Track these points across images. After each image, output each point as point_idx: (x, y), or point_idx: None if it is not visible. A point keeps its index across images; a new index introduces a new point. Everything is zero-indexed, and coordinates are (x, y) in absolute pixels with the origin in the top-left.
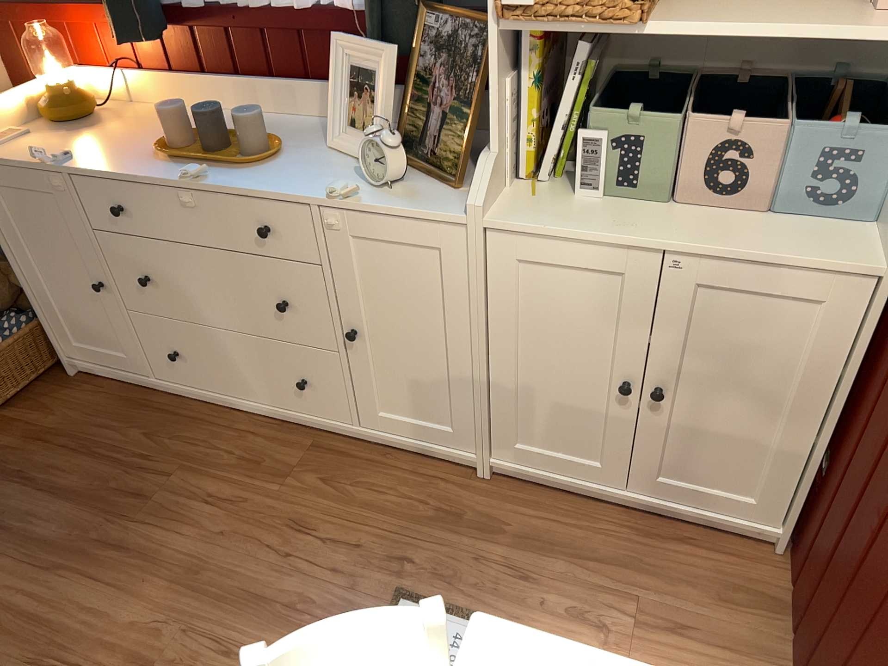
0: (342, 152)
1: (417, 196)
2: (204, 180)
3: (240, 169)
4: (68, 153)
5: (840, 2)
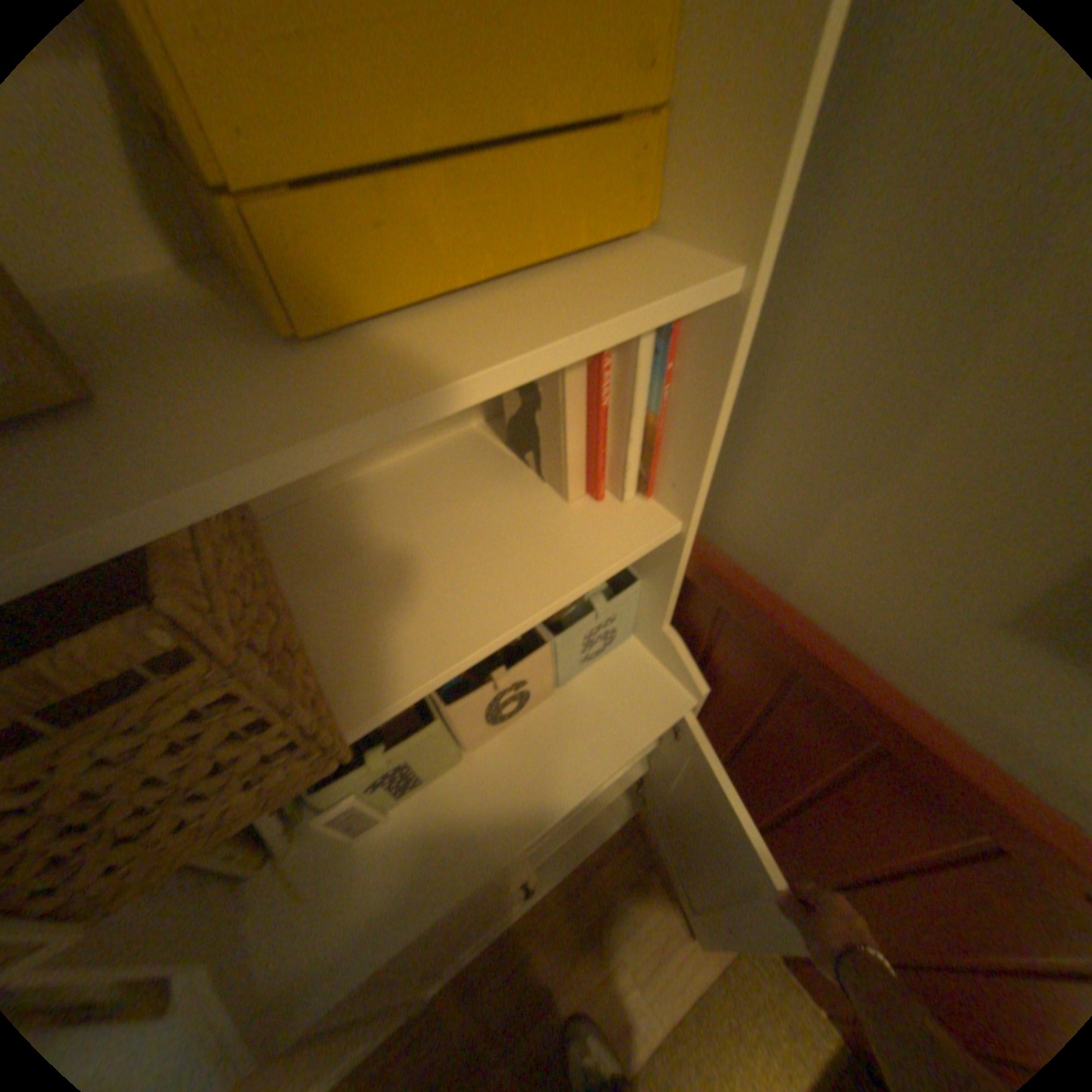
0: None
1: None
2: None
3: None
4: None
5: (510, 492)
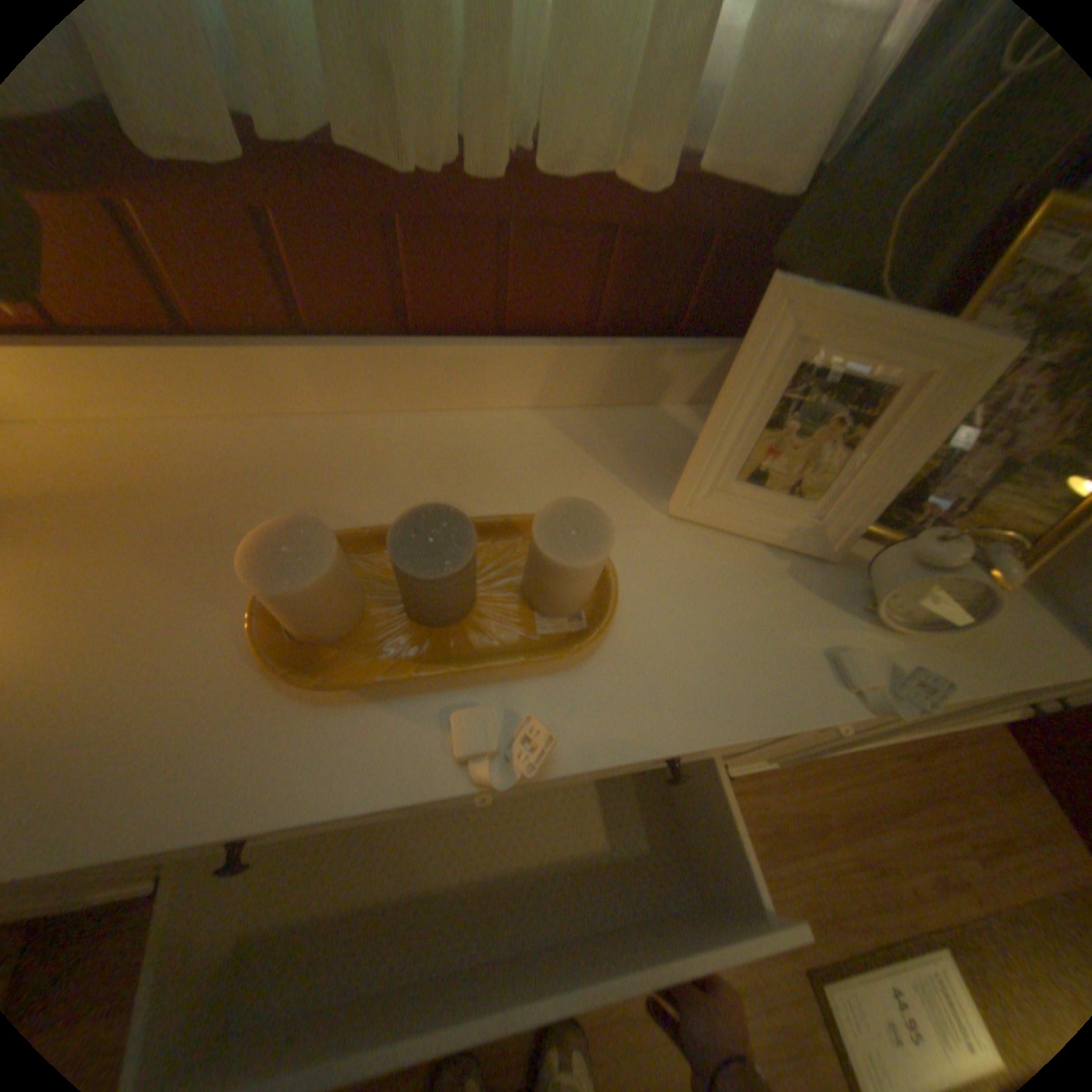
0: (711, 526)
1: (989, 641)
2: (547, 758)
3: (584, 670)
4: None
5: None
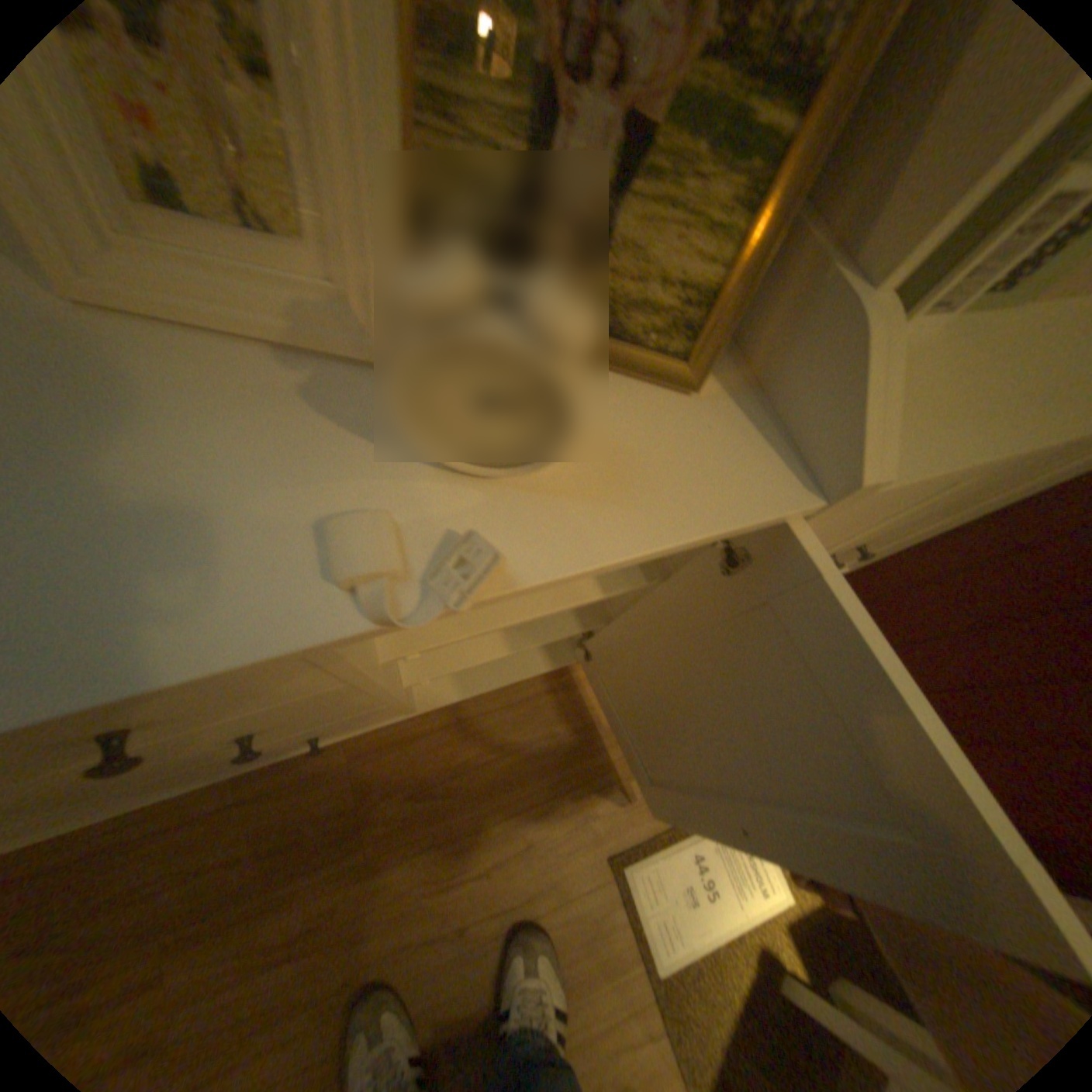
0: (168, 319)
1: (643, 477)
2: None
3: None
4: None
5: None
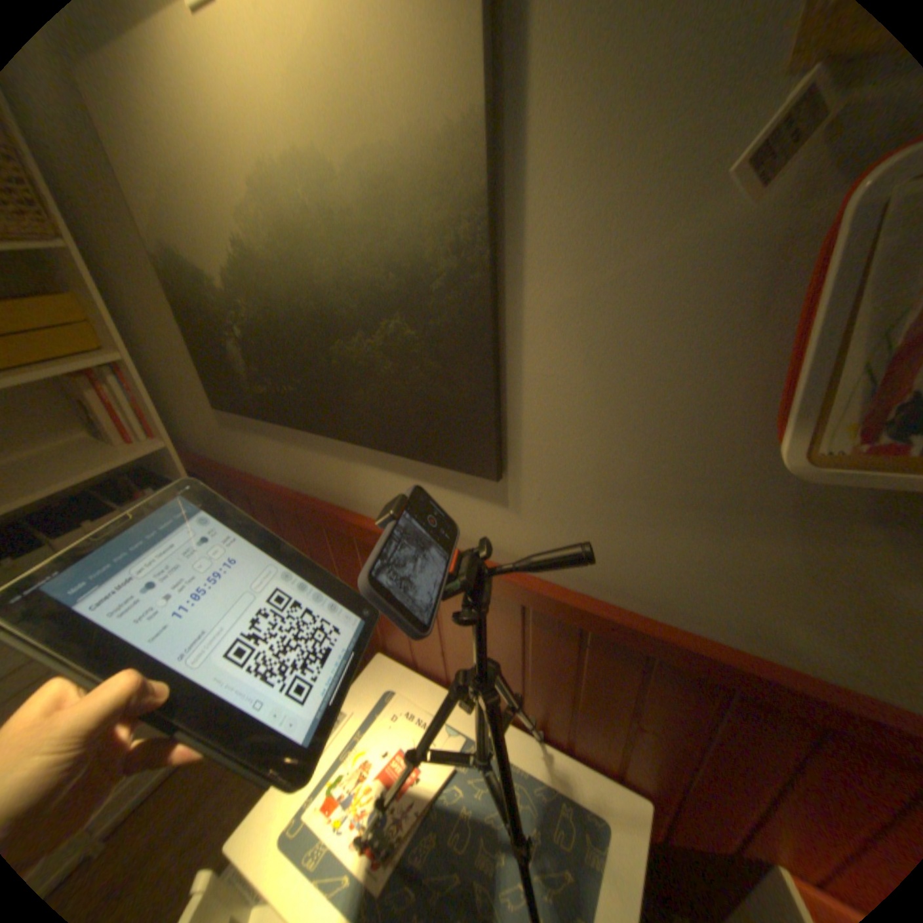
0: None
1: None
2: None
3: None
4: None
5: (89, 452)
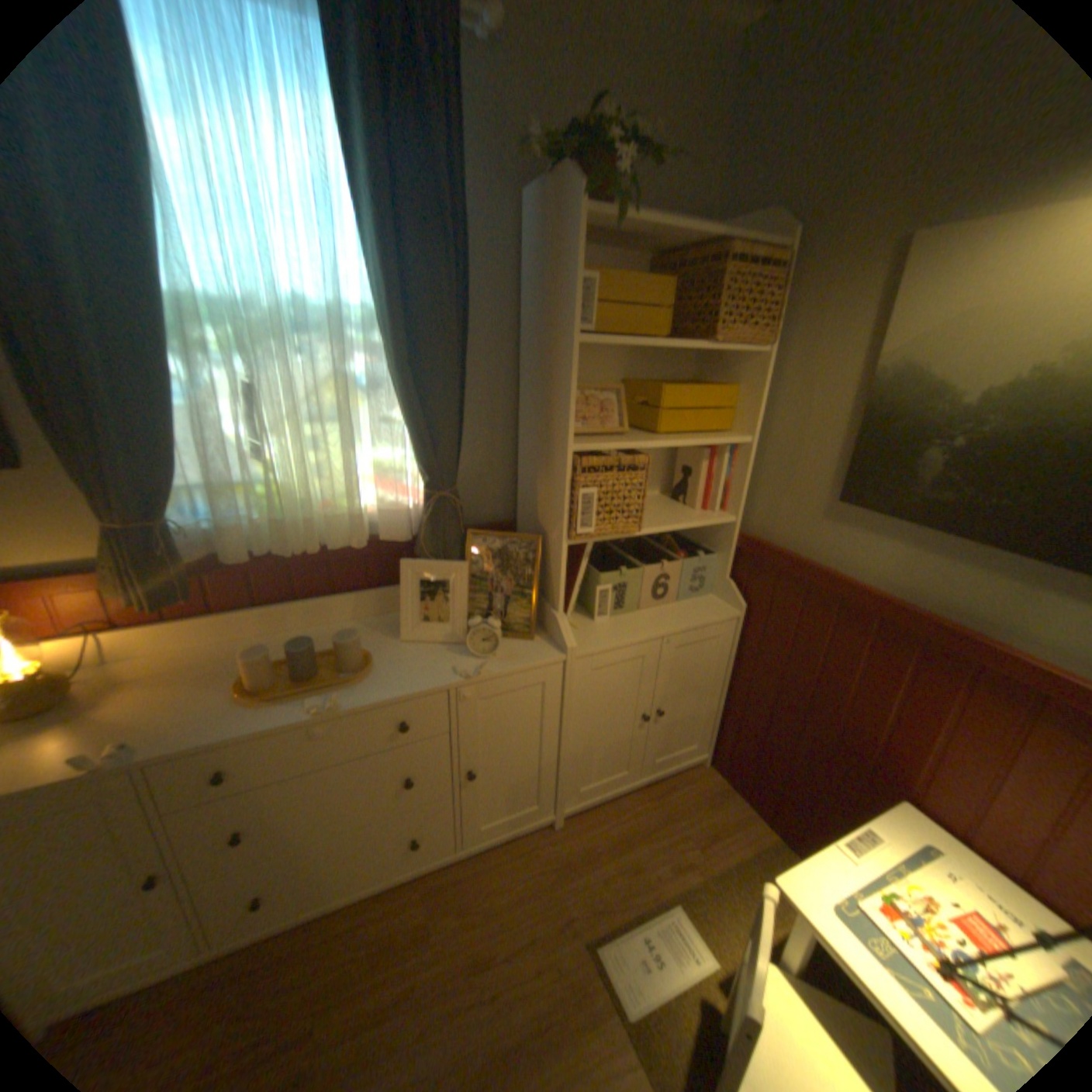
0: (416, 642)
1: (518, 656)
2: (337, 709)
3: (355, 686)
4: (120, 746)
5: (672, 507)
